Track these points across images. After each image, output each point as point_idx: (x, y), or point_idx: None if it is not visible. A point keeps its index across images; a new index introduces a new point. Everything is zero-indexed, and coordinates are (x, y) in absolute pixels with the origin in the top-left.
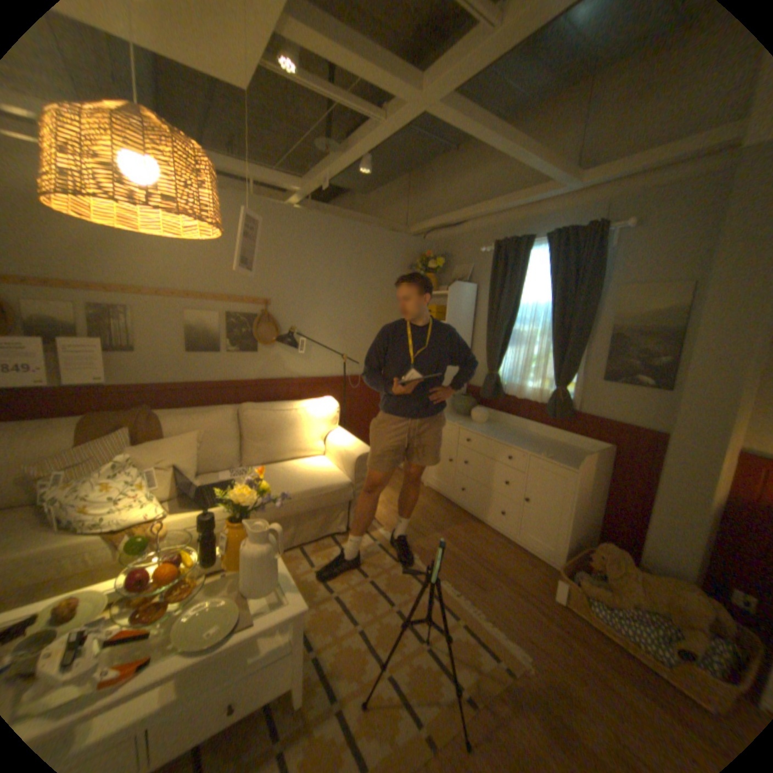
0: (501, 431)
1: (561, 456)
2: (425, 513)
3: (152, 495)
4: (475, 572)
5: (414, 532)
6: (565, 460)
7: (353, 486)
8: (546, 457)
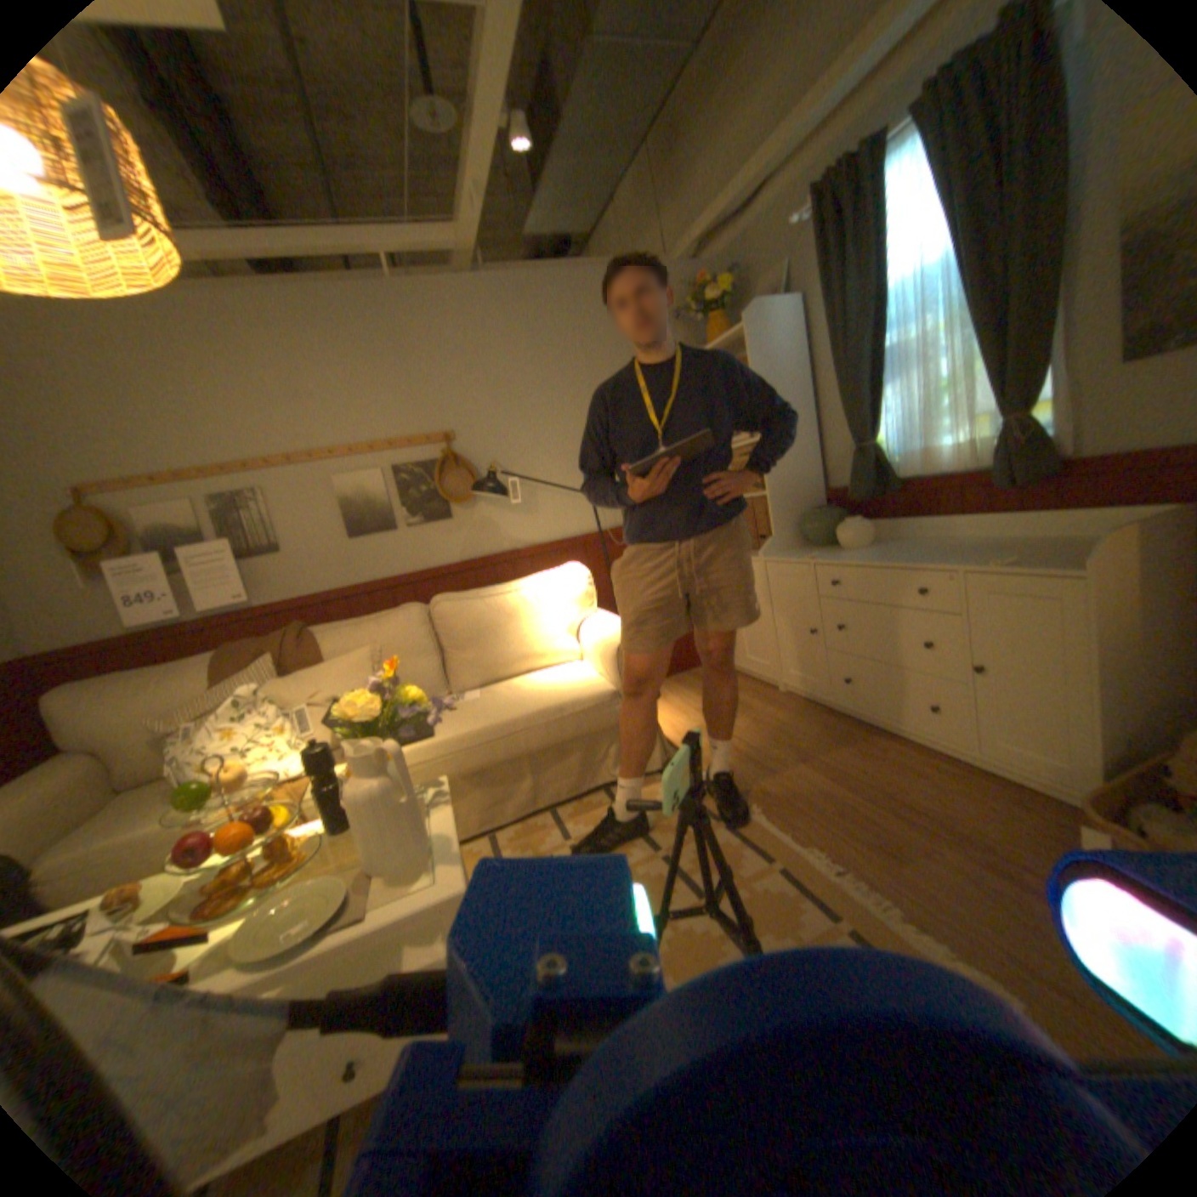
0: (903, 549)
1: (1043, 556)
2: (780, 734)
3: (305, 740)
4: (882, 827)
5: (757, 766)
6: (1052, 560)
7: (622, 695)
8: (1004, 563)
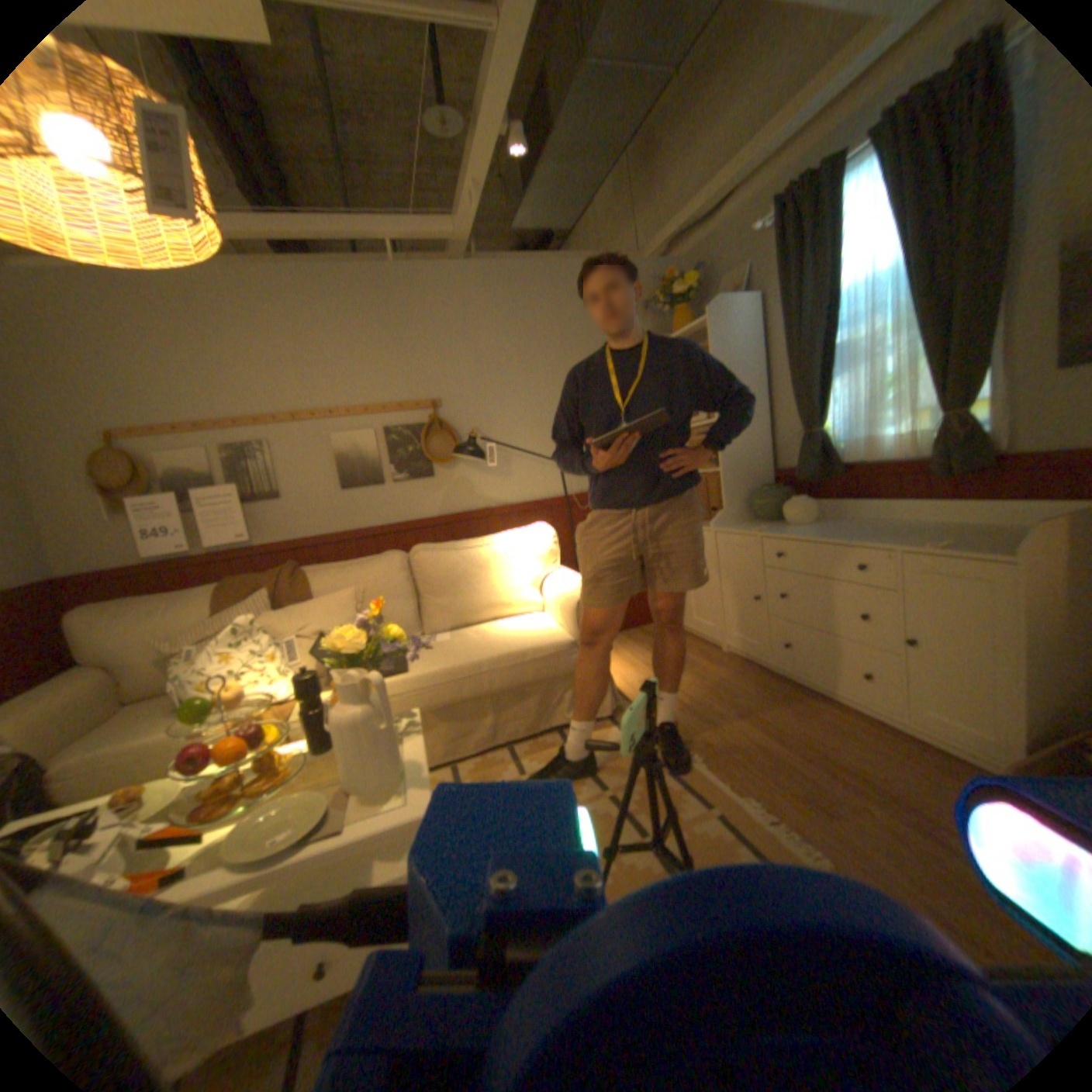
0: (844, 528)
1: (977, 542)
2: (721, 691)
3: (292, 668)
4: (814, 784)
5: (700, 720)
6: (985, 546)
7: (579, 646)
8: (940, 546)
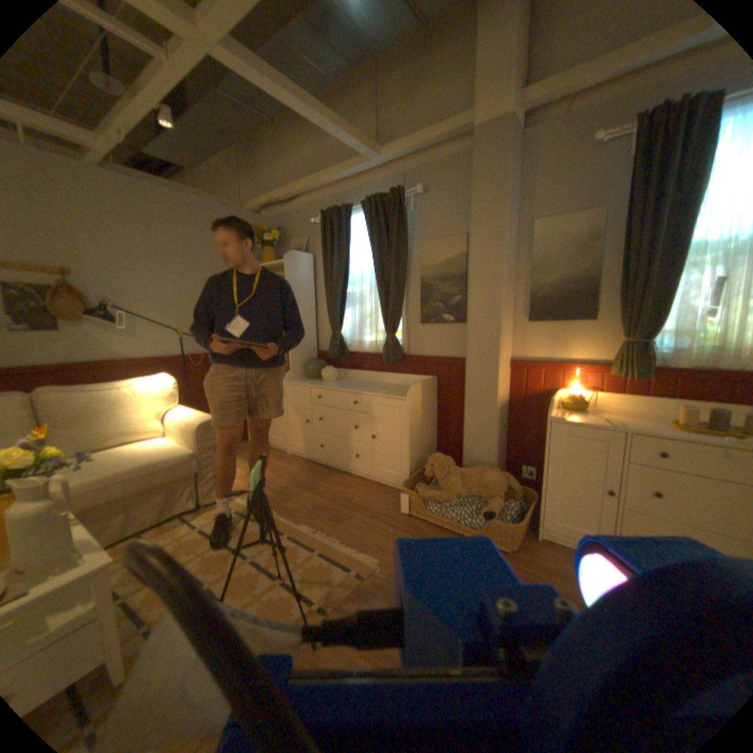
0: (348, 384)
1: (395, 391)
2: (287, 476)
3: None
4: (332, 510)
5: (274, 493)
6: (397, 393)
7: (197, 457)
8: (383, 393)
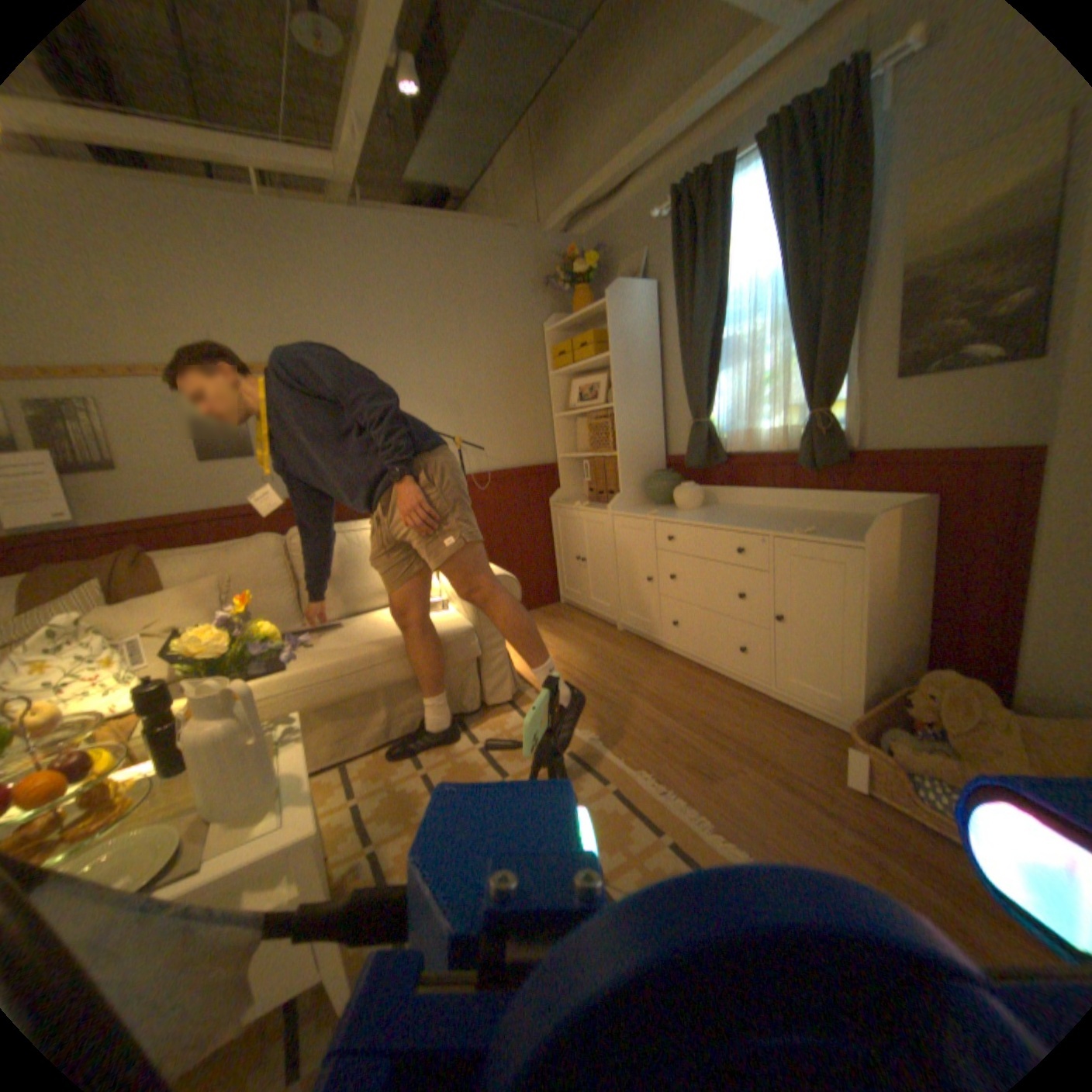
0: (726, 513)
1: (833, 529)
2: (616, 668)
3: (138, 673)
4: (698, 751)
5: (596, 698)
6: (840, 533)
7: (478, 632)
8: (804, 532)
